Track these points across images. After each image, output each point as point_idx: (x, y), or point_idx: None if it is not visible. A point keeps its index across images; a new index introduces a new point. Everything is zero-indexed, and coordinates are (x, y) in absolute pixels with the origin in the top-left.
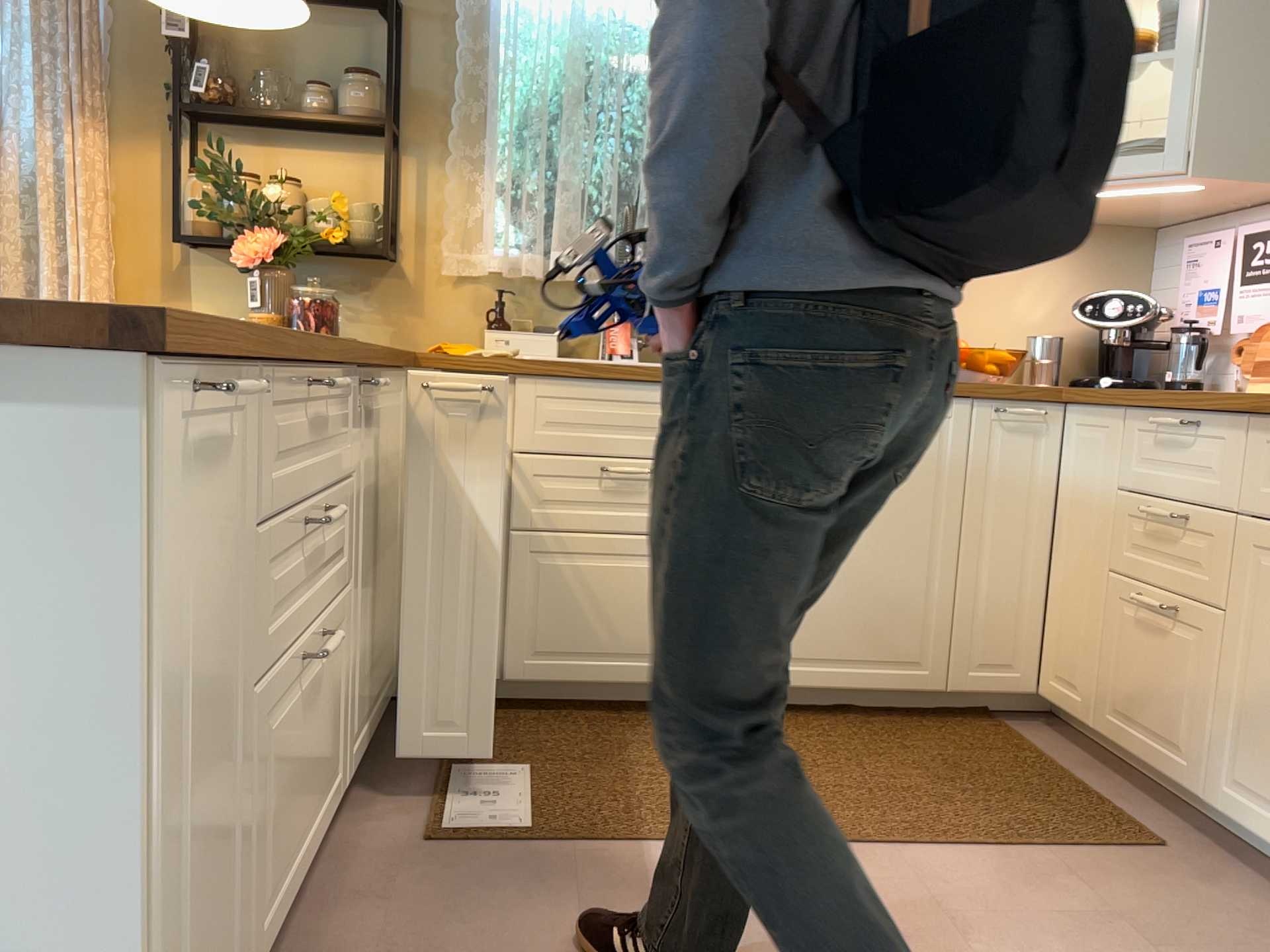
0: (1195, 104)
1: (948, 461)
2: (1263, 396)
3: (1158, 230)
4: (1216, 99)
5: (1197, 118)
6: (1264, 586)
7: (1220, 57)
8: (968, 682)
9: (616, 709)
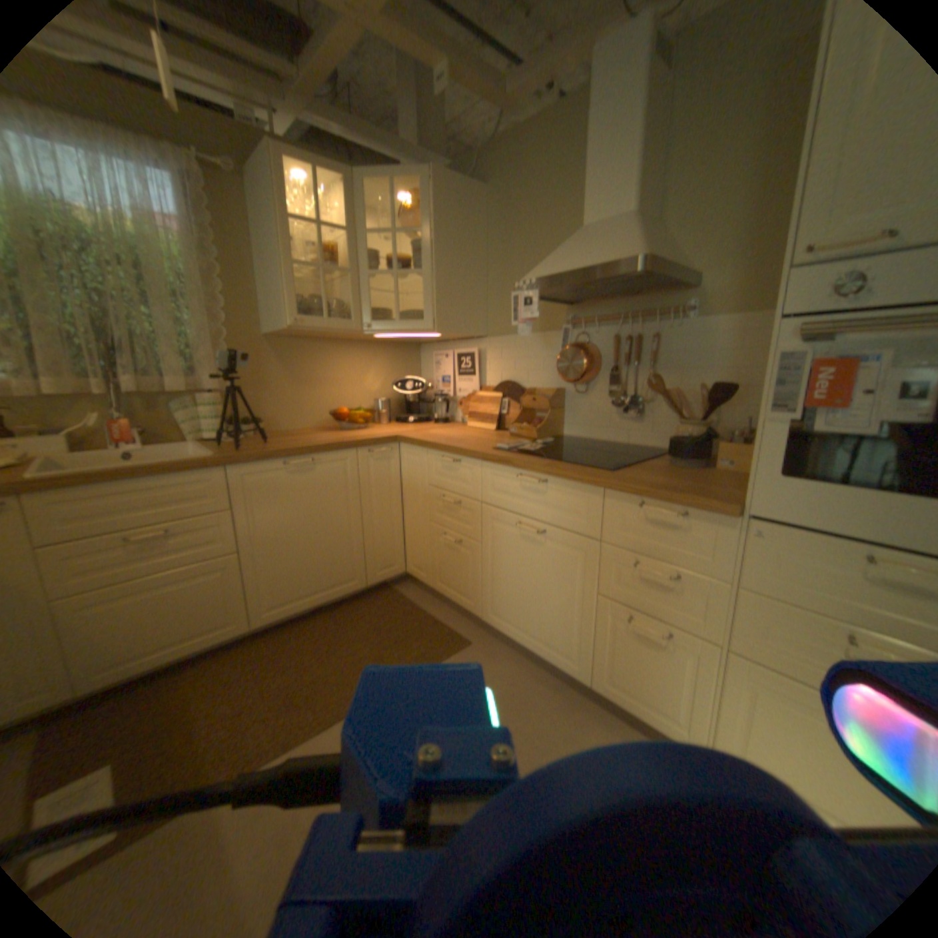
0: (431, 297)
1: (347, 482)
2: (481, 449)
3: (418, 345)
4: (439, 296)
5: (433, 305)
6: (493, 533)
7: (439, 276)
8: (374, 580)
9: (173, 674)
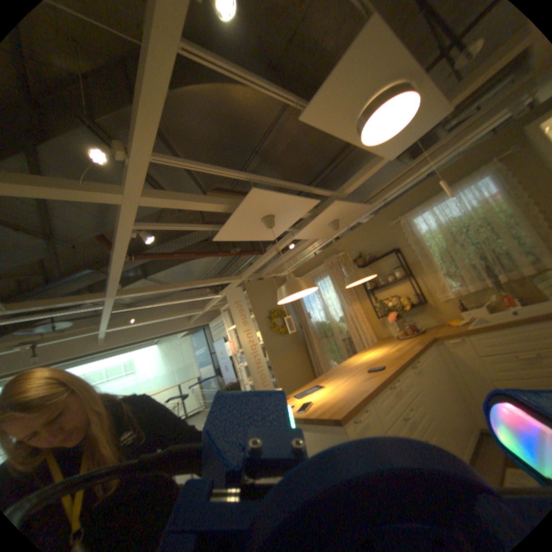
0: None
1: None
2: None
3: None
4: None
5: None
6: None
7: None
8: None
9: None
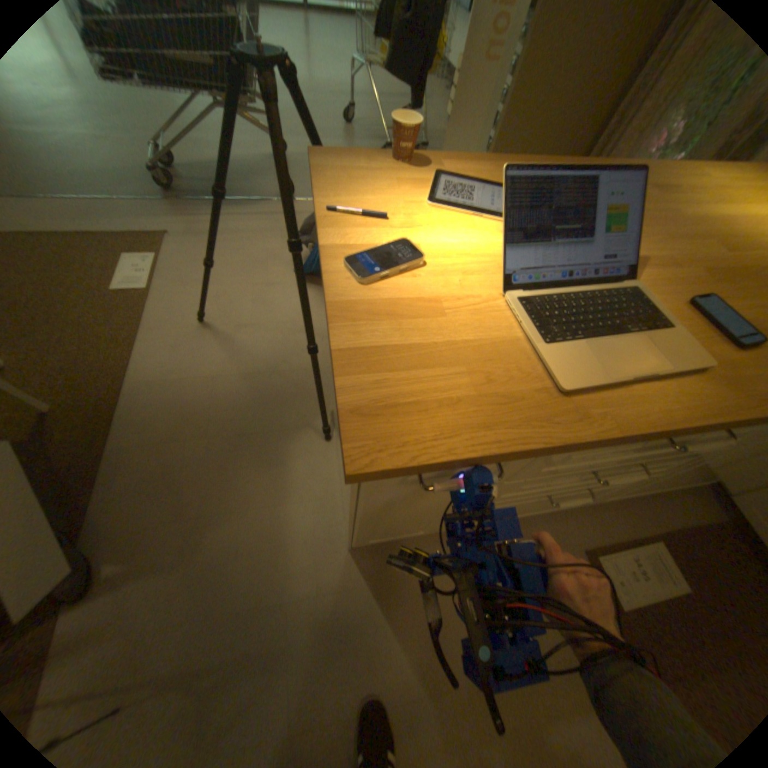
0: None
1: None
2: None
3: None
4: None
5: None
6: None
7: None
8: None
9: None
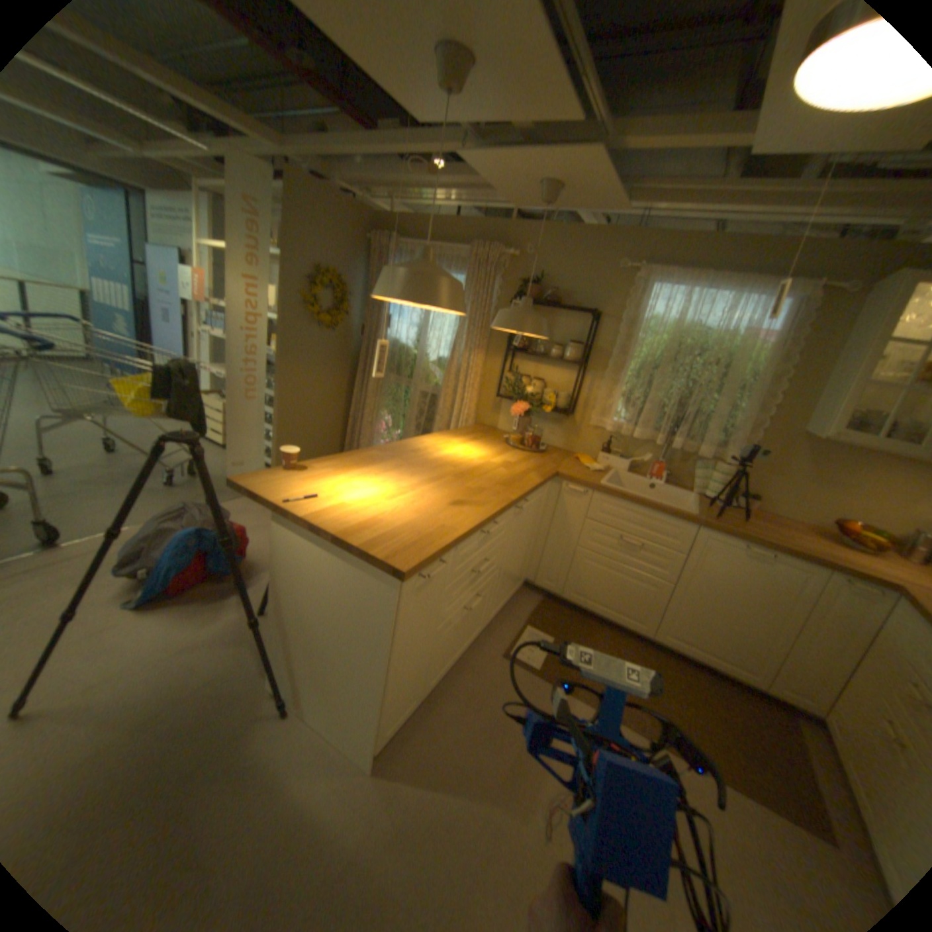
0: None
1: (806, 594)
2: None
3: None
4: None
5: None
6: None
7: None
8: (783, 696)
9: (604, 626)
